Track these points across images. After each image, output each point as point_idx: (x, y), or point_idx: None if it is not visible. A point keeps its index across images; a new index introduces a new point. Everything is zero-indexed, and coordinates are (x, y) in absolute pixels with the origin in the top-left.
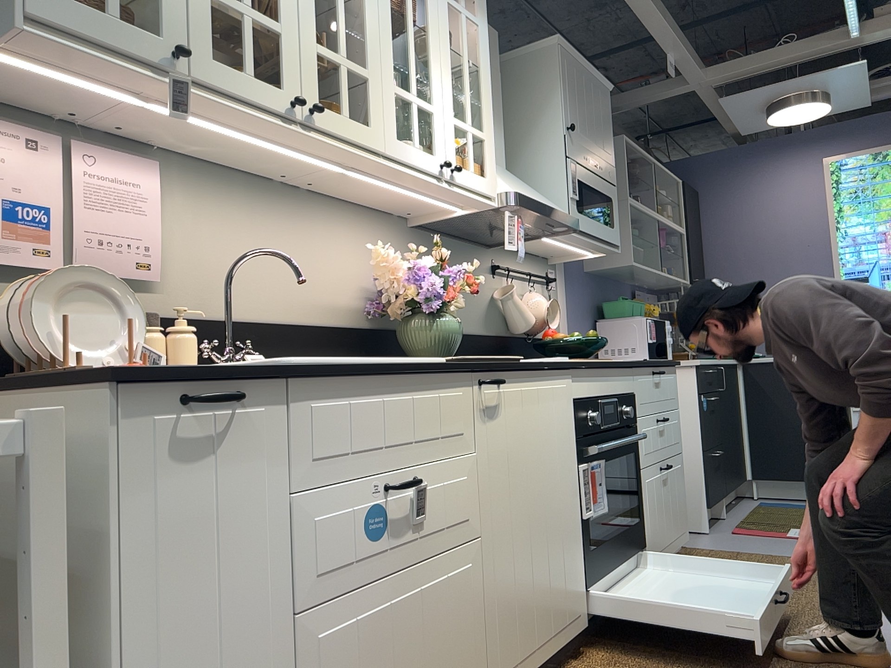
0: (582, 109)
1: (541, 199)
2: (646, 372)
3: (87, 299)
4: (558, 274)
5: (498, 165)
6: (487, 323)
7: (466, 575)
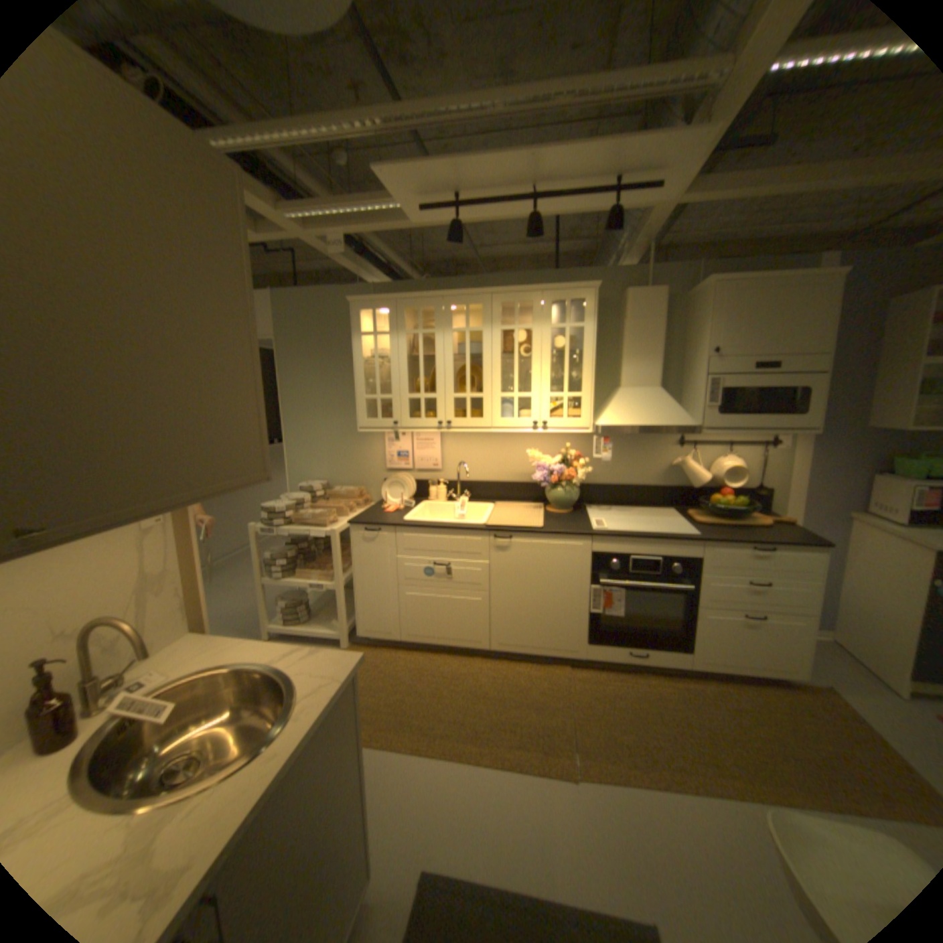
0: (753, 322)
1: (650, 418)
2: (733, 547)
3: (401, 484)
4: (797, 436)
5: (645, 388)
6: (664, 478)
7: (478, 603)
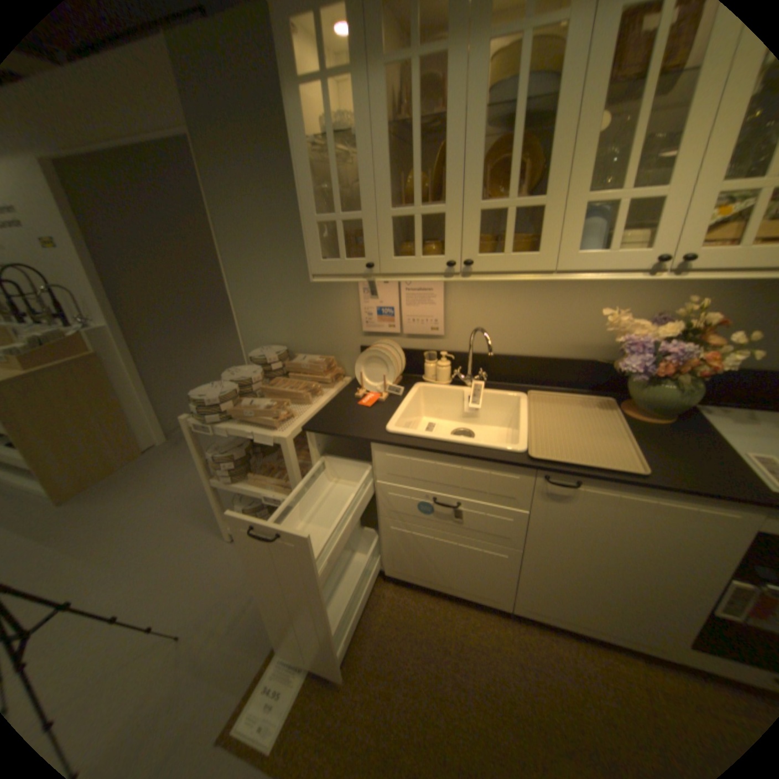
0: None
1: None
2: None
3: (382, 360)
4: None
5: None
6: None
7: (503, 560)
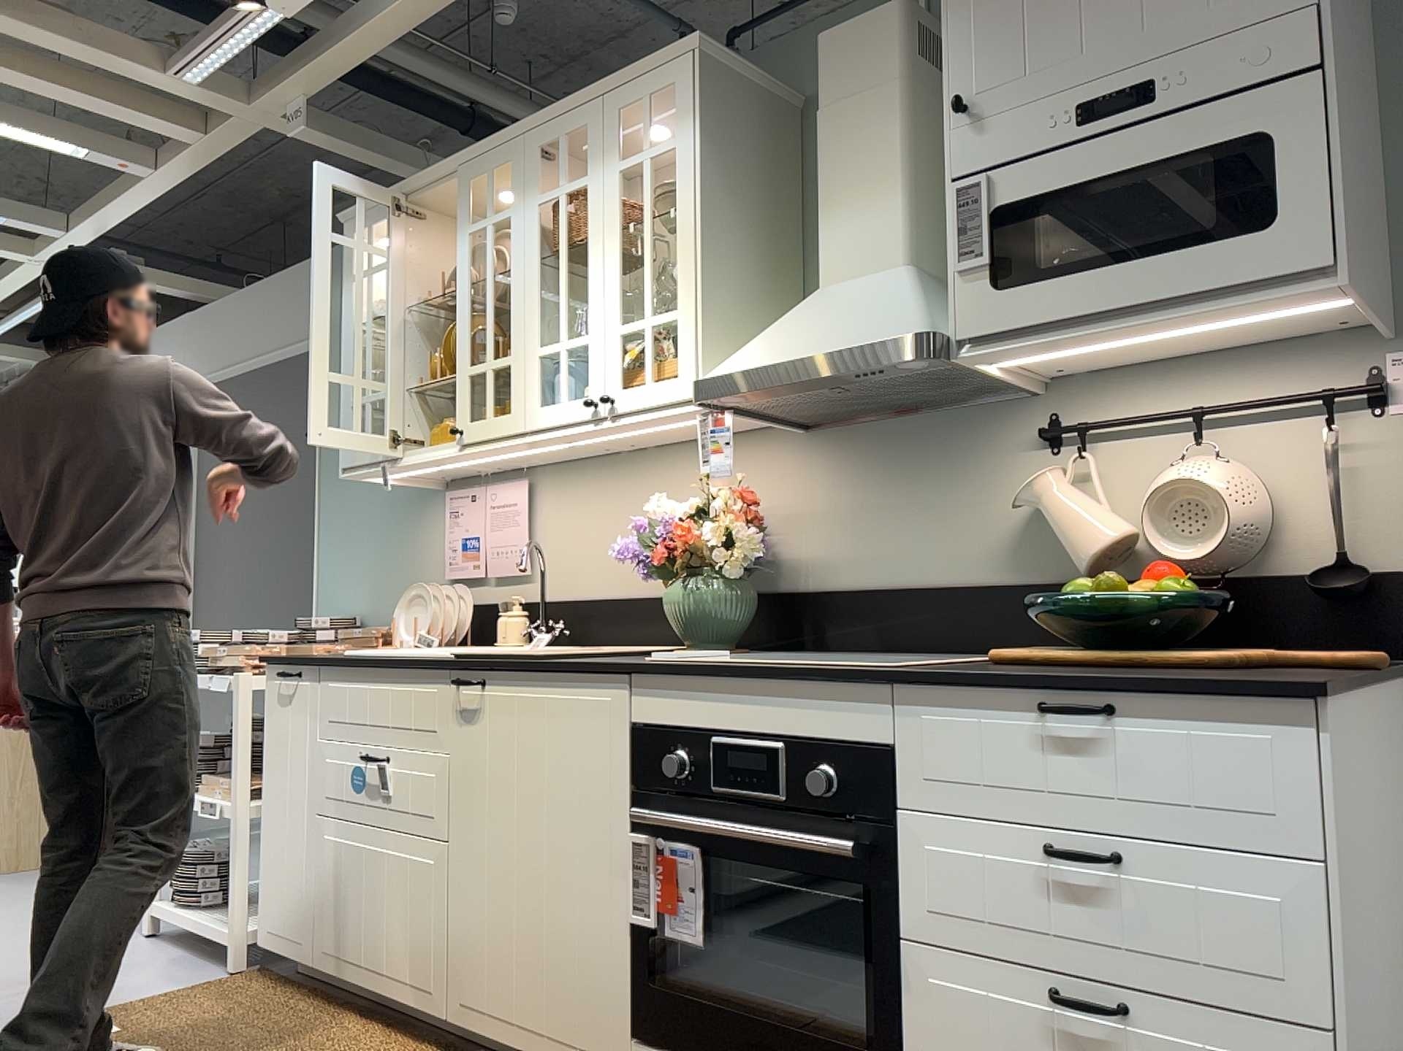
0: None
1: (818, 340)
2: (975, 700)
3: (429, 602)
4: None
5: (865, 275)
6: (1014, 559)
7: (427, 870)
